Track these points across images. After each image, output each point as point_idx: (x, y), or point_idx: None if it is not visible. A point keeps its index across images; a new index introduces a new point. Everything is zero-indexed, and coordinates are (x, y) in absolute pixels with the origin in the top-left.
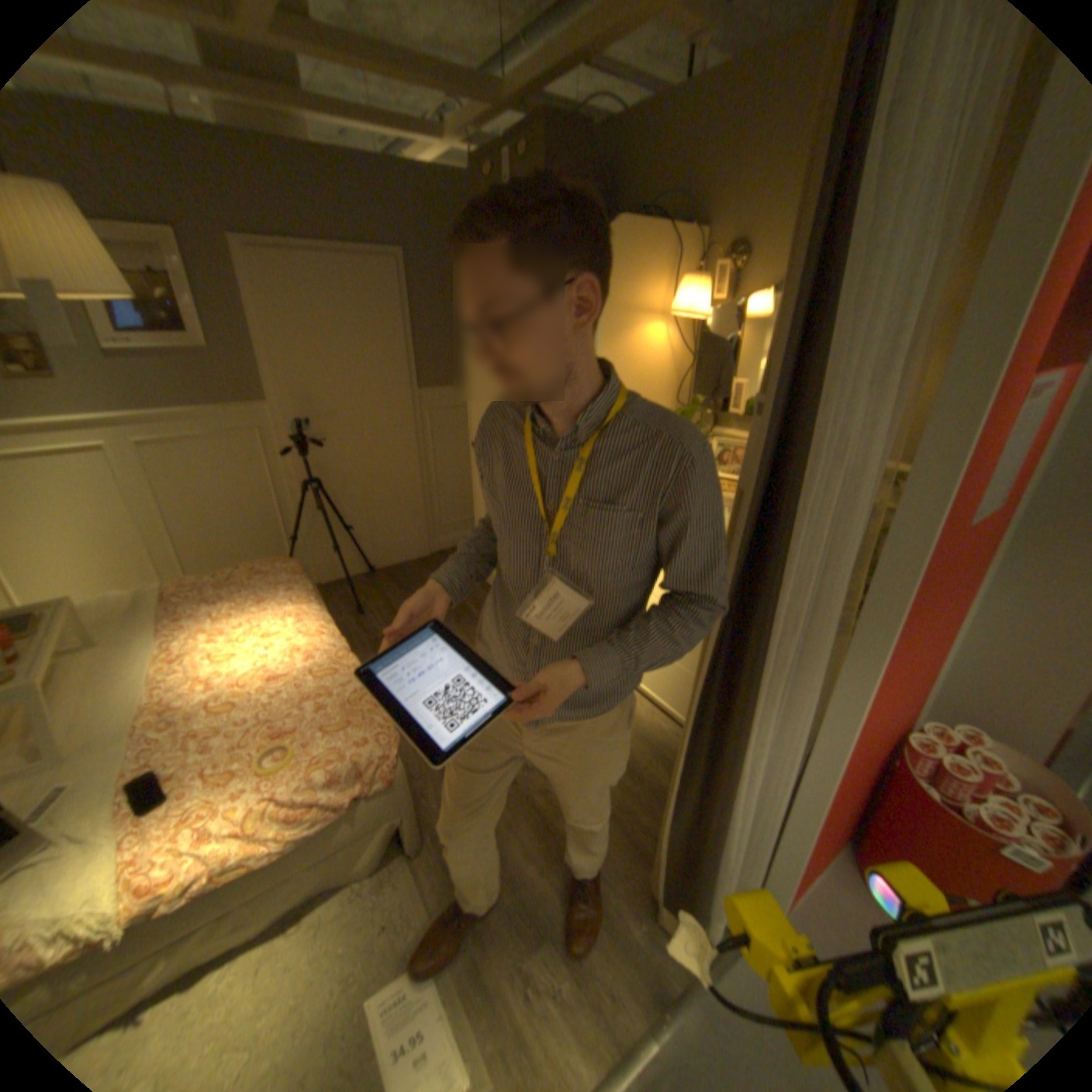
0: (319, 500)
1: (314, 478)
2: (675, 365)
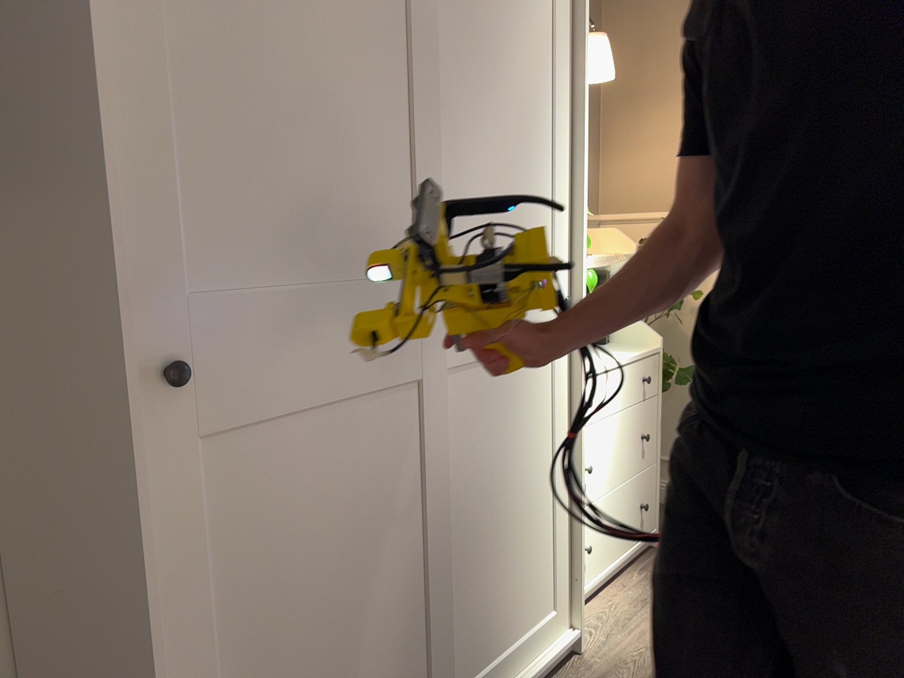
0: None
1: None
2: None
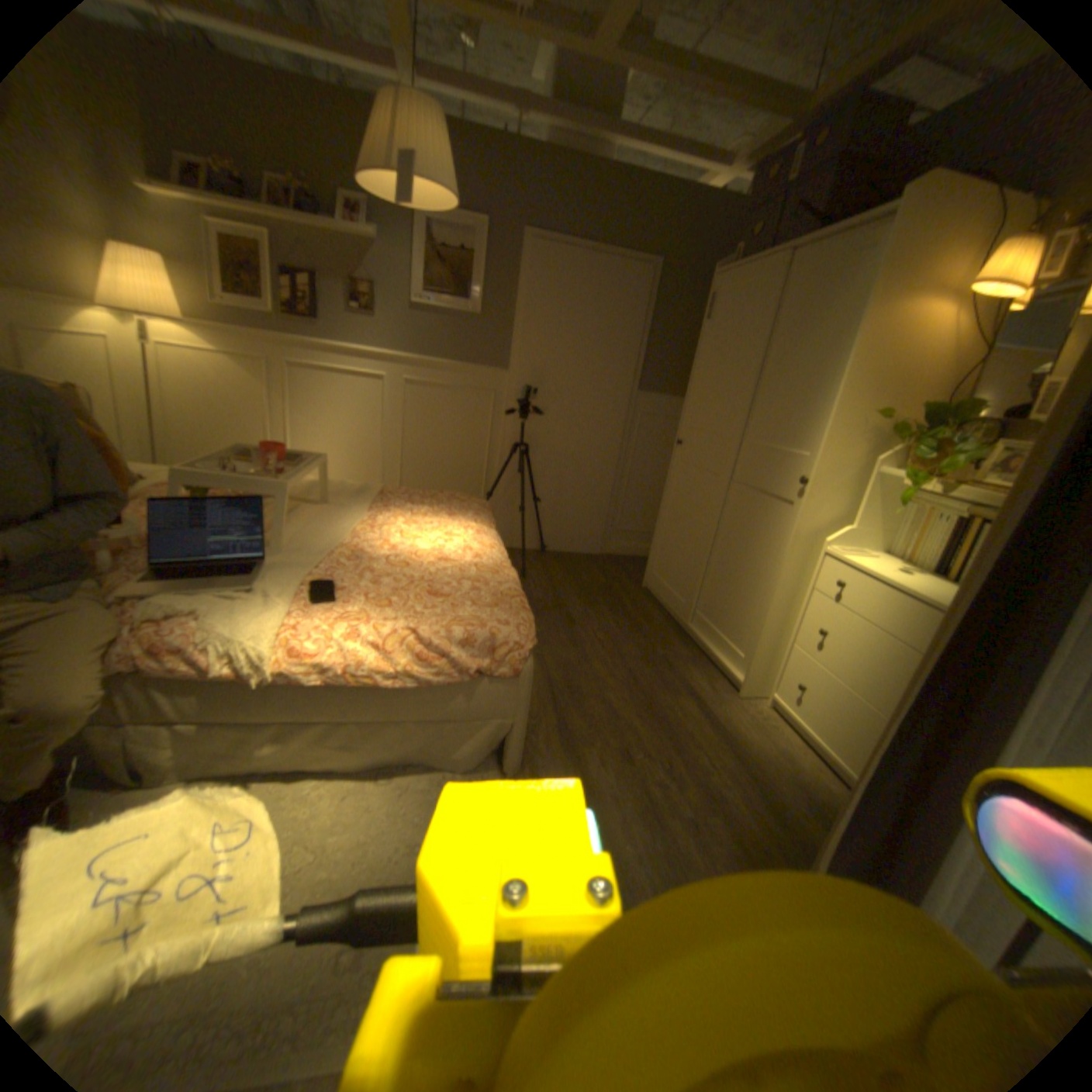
0: (521, 469)
1: (524, 448)
2: (959, 360)
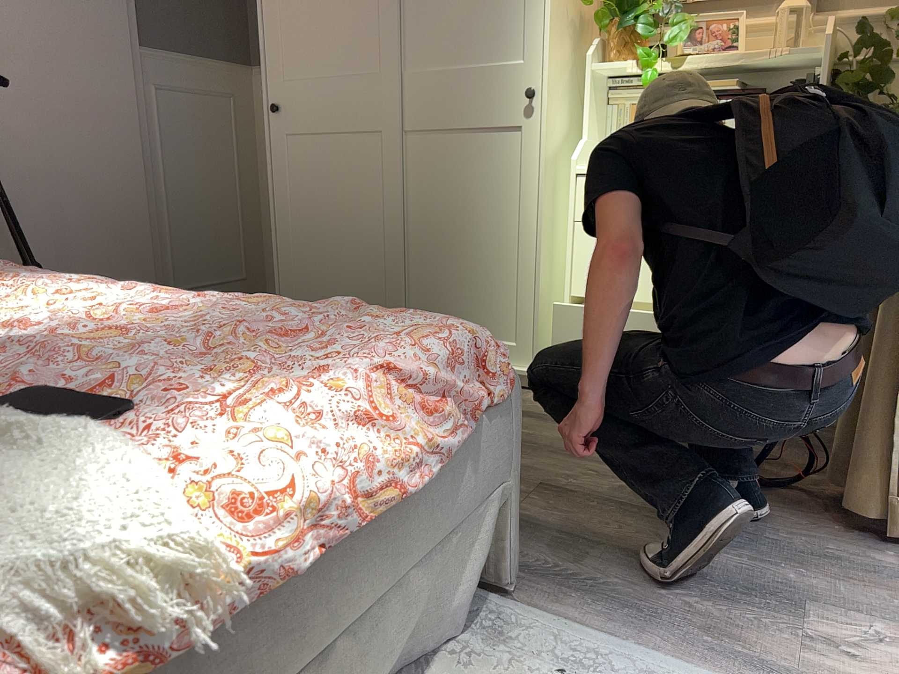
0: None
1: None
2: None
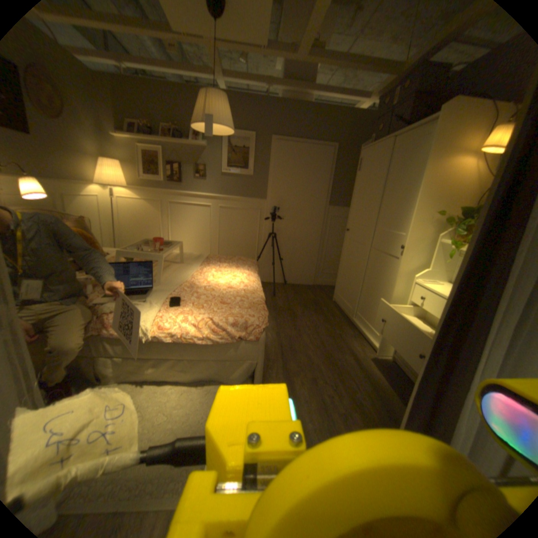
0: (273, 245)
1: (274, 235)
2: (481, 184)
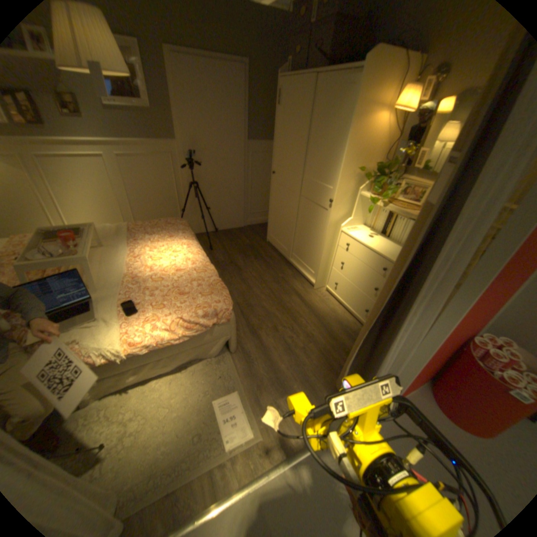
0: (196, 193)
1: (195, 182)
2: (390, 137)
